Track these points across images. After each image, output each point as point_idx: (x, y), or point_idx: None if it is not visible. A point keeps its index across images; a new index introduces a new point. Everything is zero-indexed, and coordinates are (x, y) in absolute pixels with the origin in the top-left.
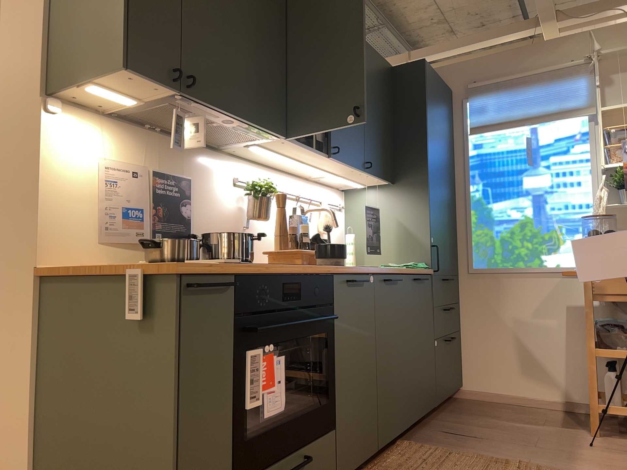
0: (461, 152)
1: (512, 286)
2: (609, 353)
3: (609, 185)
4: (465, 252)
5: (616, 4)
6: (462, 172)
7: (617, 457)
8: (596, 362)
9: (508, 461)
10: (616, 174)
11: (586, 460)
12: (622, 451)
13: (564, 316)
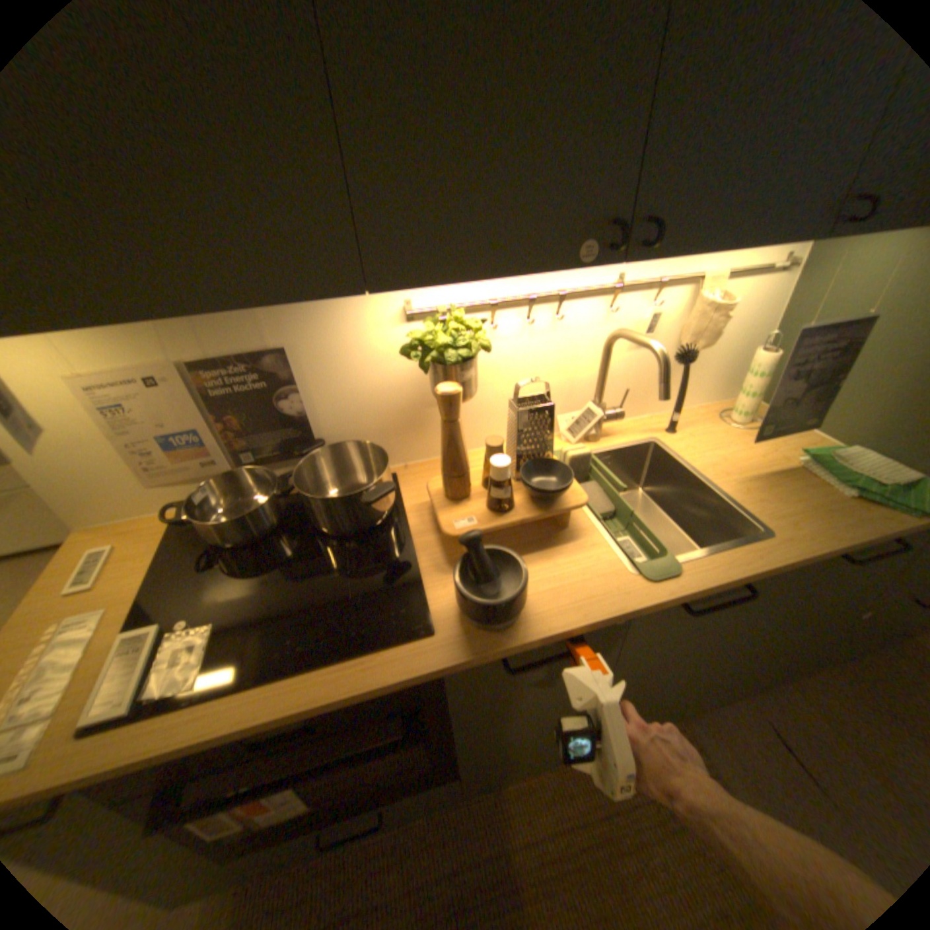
0: None
1: None
2: None
3: None
4: None
5: None
6: None
7: None
8: None
9: None
10: None
11: None
12: None
13: None
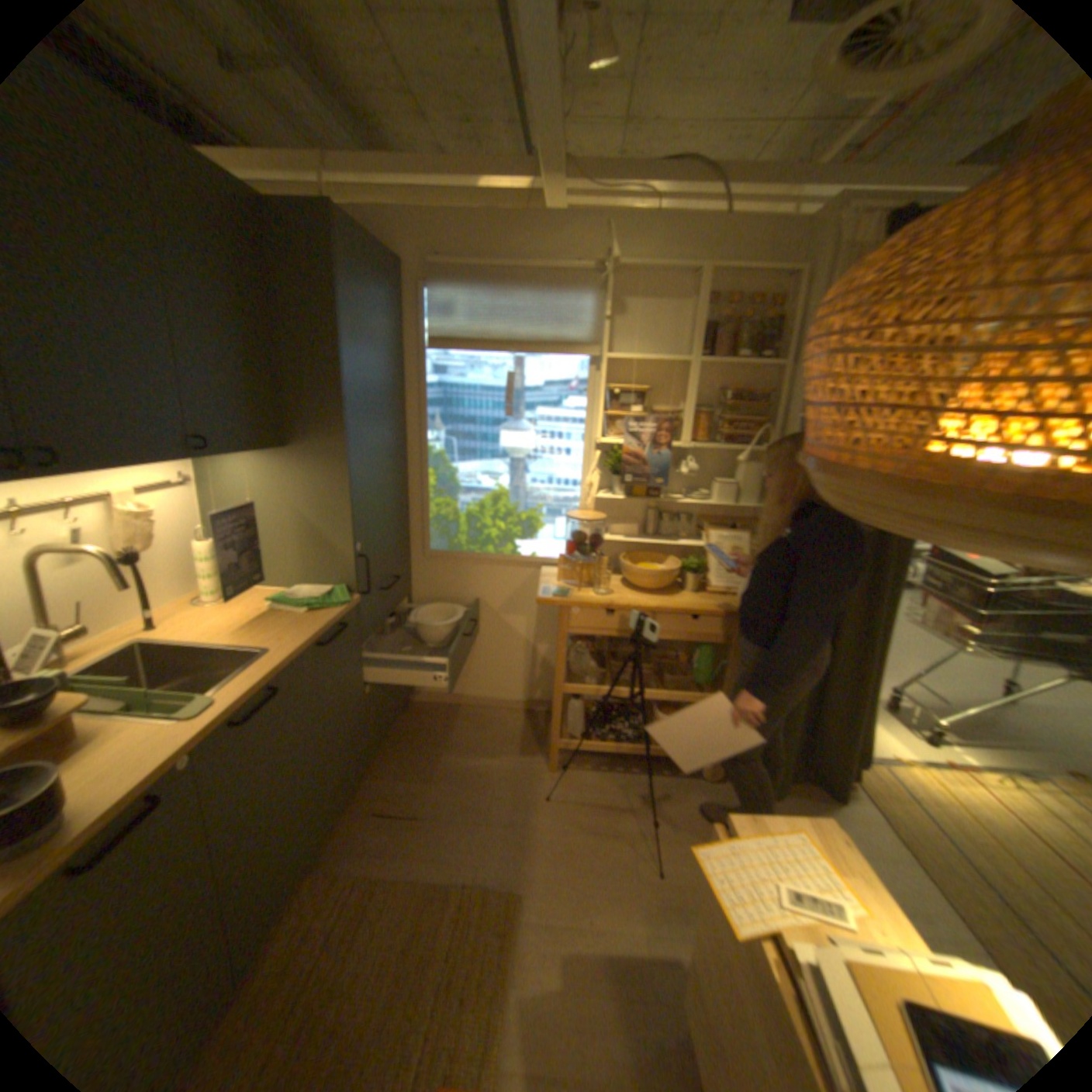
0: (417, 376)
1: (479, 576)
2: (577, 692)
3: (603, 463)
4: (421, 527)
5: (652, 175)
6: (418, 408)
7: (572, 823)
8: (563, 701)
9: (447, 896)
10: (613, 447)
11: (539, 847)
12: (577, 805)
13: (534, 615)
